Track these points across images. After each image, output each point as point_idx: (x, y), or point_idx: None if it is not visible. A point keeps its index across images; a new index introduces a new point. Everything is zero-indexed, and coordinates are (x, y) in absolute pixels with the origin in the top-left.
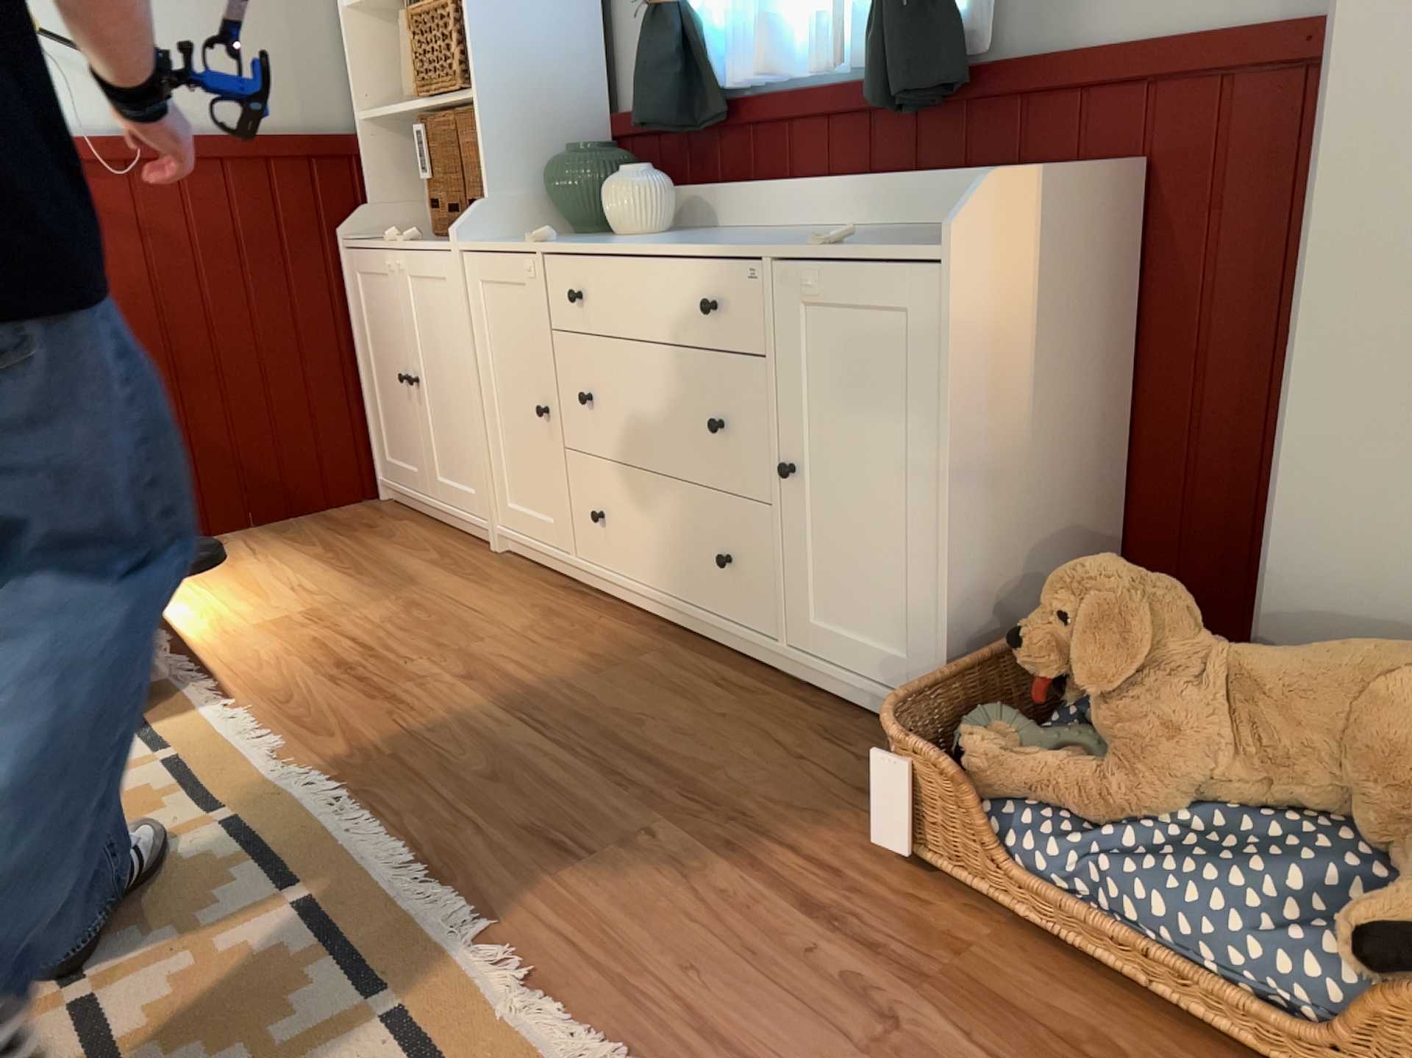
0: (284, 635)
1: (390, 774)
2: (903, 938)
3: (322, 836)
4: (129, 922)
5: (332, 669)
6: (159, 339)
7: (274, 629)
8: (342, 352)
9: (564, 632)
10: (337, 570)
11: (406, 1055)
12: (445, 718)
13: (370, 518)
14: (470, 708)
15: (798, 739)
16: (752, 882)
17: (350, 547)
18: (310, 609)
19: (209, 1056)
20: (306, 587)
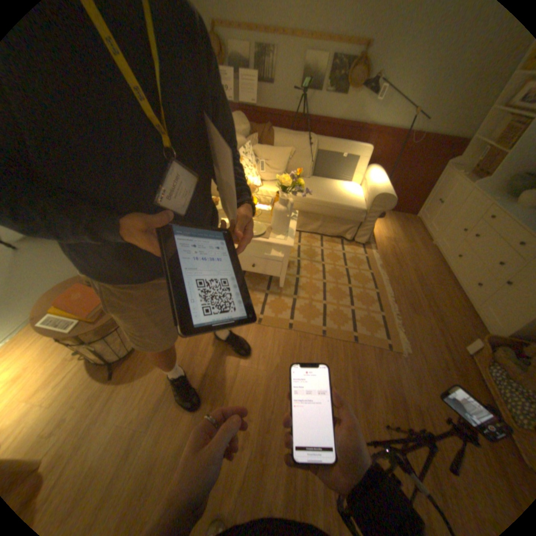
0: (388, 242)
1: (395, 281)
2: (459, 364)
3: (383, 285)
4: (356, 281)
5: (393, 255)
6: (398, 172)
7: (387, 239)
8: (431, 185)
9: (436, 272)
10: (401, 231)
11: (383, 323)
12: (407, 276)
13: (412, 220)
14: (412, 277)
15: (467, 323)
16: (441, 338)
17: (406, 226)
18: (394, 238)
19: (361, 305)
20: (395, 232)
